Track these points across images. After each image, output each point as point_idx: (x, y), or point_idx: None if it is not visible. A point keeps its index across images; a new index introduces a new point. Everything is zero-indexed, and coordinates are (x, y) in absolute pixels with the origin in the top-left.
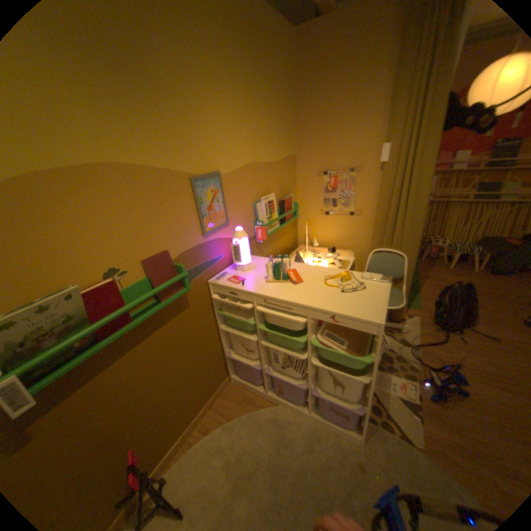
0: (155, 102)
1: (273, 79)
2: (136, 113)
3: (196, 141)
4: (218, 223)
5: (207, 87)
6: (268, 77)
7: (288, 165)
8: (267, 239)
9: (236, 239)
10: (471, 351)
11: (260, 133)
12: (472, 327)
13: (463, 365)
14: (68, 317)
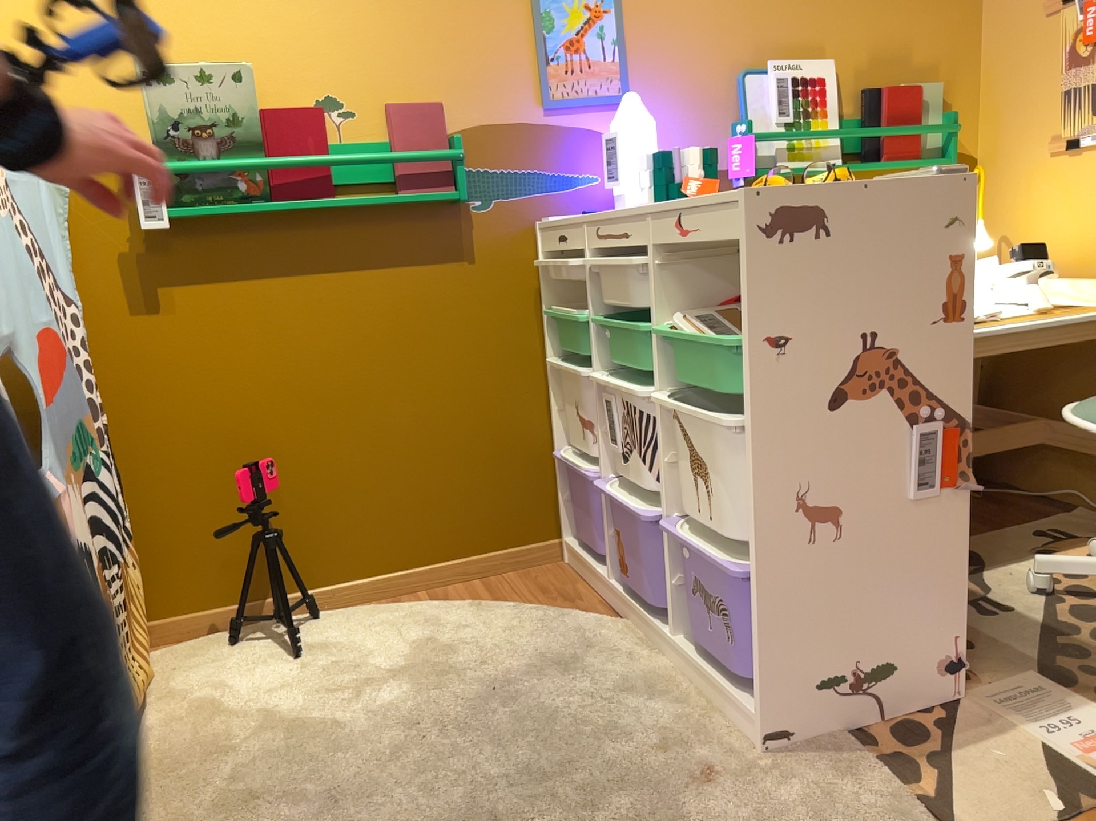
0: None
1: None
2: None
3: None
4: (590, 90)
5: None
6: None
7: None
8: (754, 174)
9: (616, 124)
10: None
11: None
12: None
13: None
14: (234, 119)
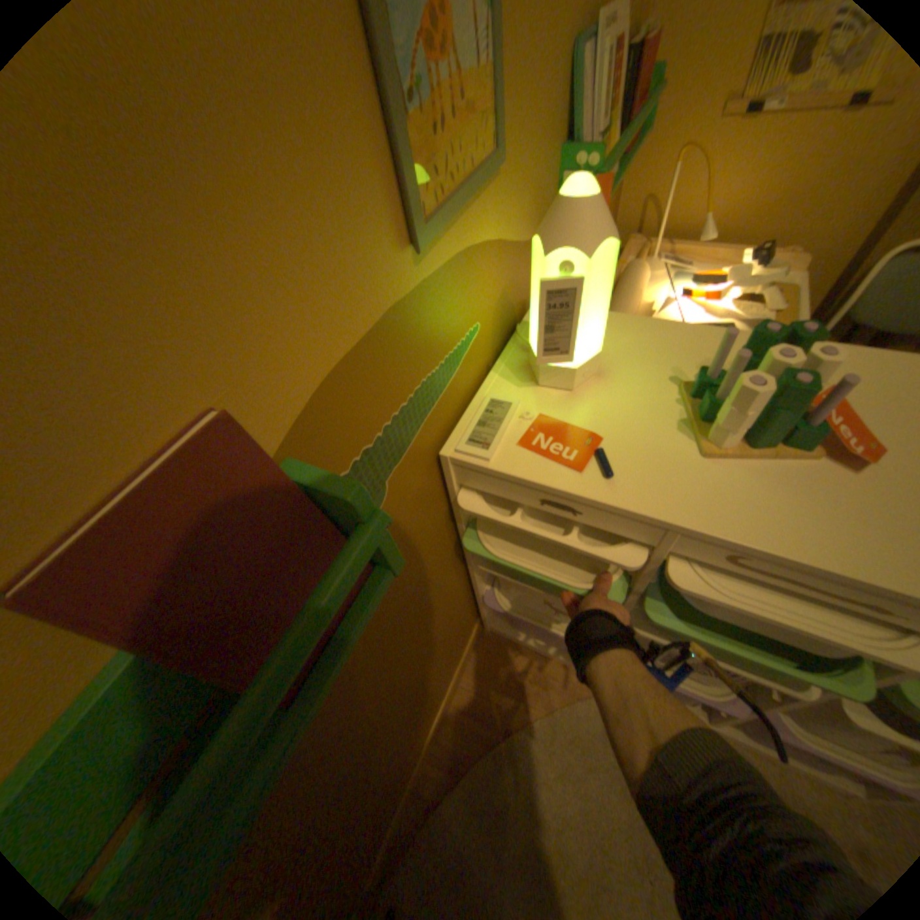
0: None
1: None
2: None
3: None
4: (468, 155)
5: None
6: None
7: None
8: None
9: (567, 250)
10: None
11: None
12: None
13: None
14: None
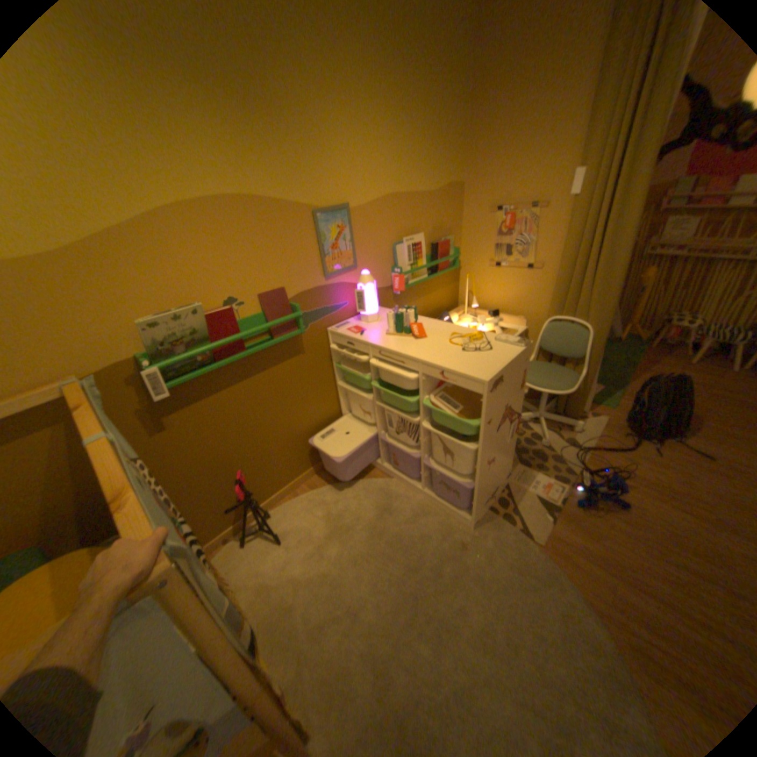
0: (278, 130)
1: (433, 82)
2: (258, 145)
3: (321, 170)
4: (342, 265)
5: (338, 106)
6: (424, 81)
7: (448, 197)
8: (404, 291)
9: (360, 285)
10: (664, 465)
11: (407, 156)
12: (682, 439)
13: (642, 478)
14: (193, 332)
